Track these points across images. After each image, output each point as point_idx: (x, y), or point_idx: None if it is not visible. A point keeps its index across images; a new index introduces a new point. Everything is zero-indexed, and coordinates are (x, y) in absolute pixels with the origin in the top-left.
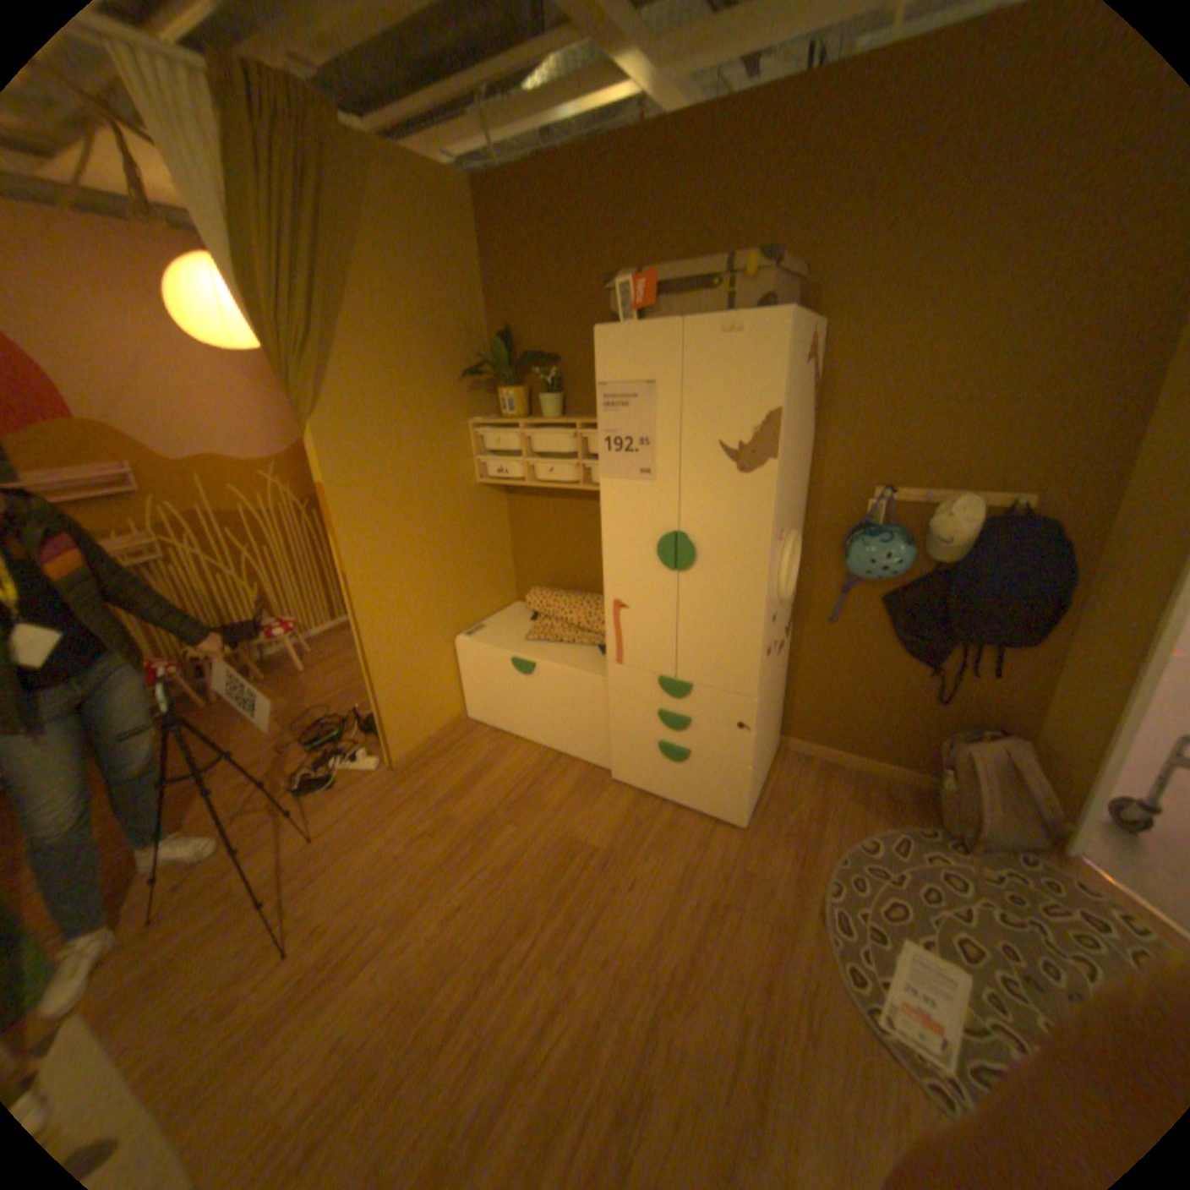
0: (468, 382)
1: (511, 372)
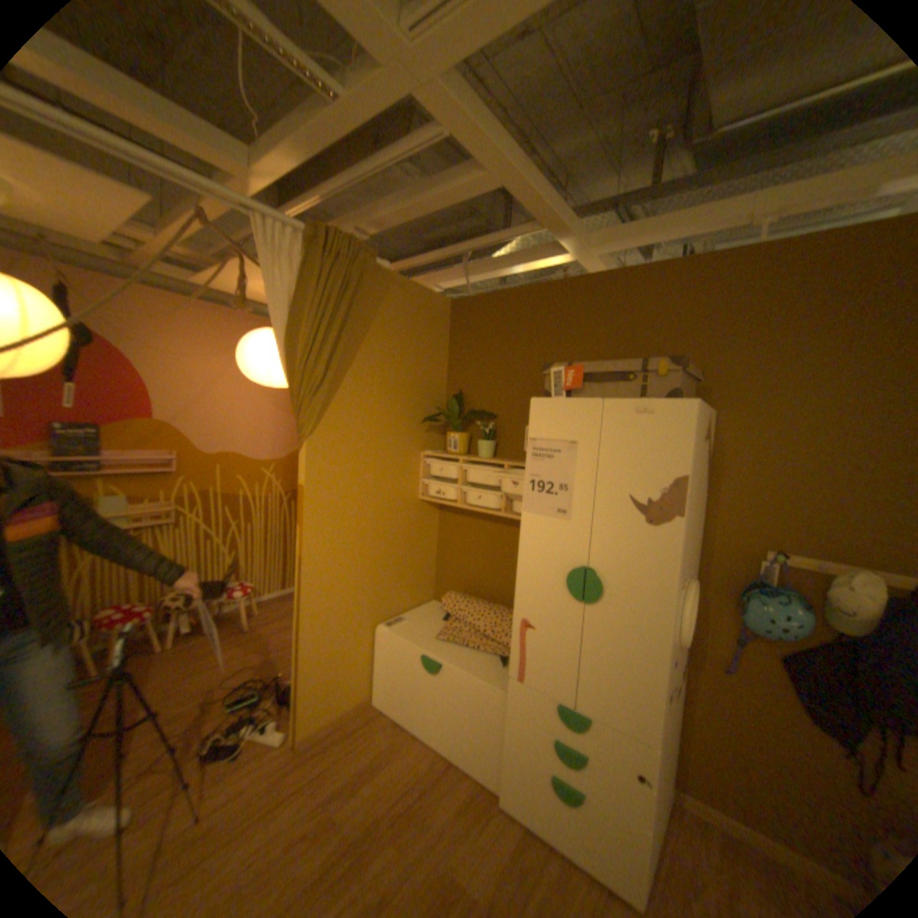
0: (426, 425)
1: (459, 421)
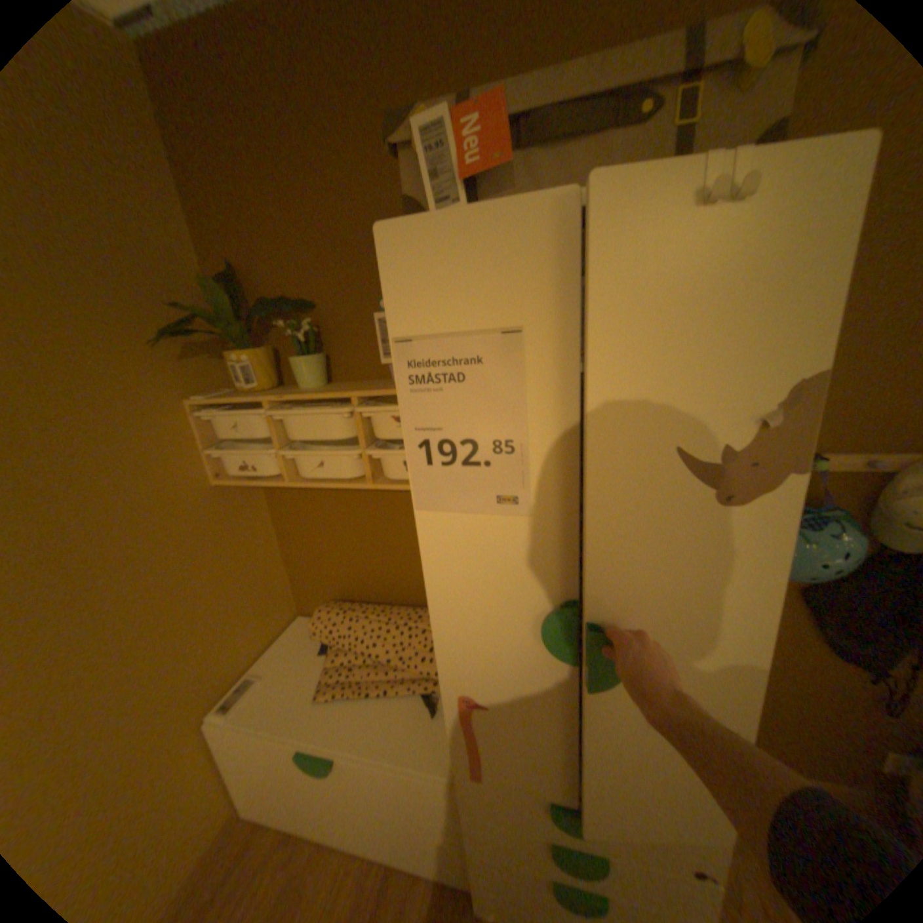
0: (176, 344)
1: (240, 325)
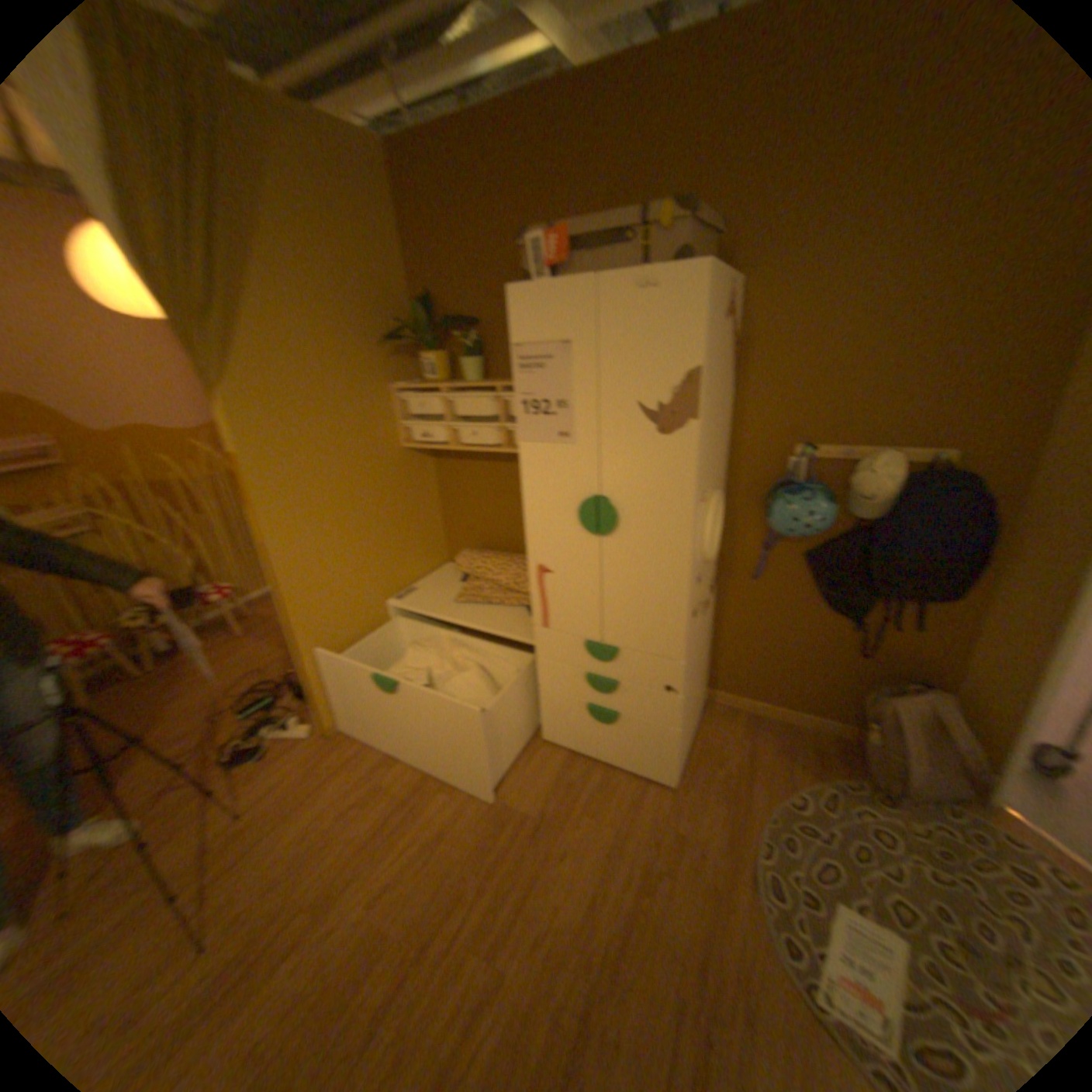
0: (386, 346)
1: (429, 335)
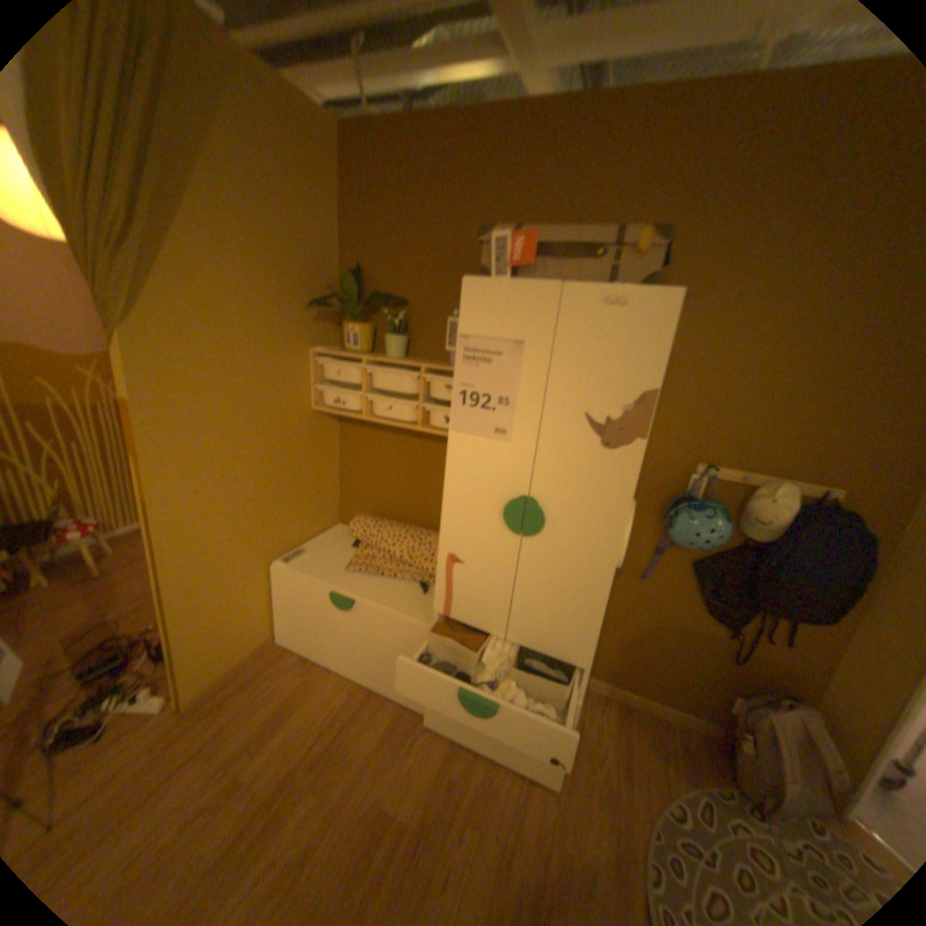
0: (314, 311)
1: (360, 307)
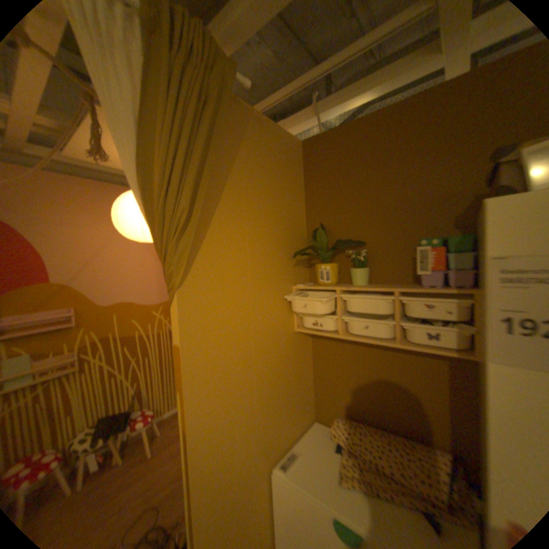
0: (293, 259)
1: (330, 251)
